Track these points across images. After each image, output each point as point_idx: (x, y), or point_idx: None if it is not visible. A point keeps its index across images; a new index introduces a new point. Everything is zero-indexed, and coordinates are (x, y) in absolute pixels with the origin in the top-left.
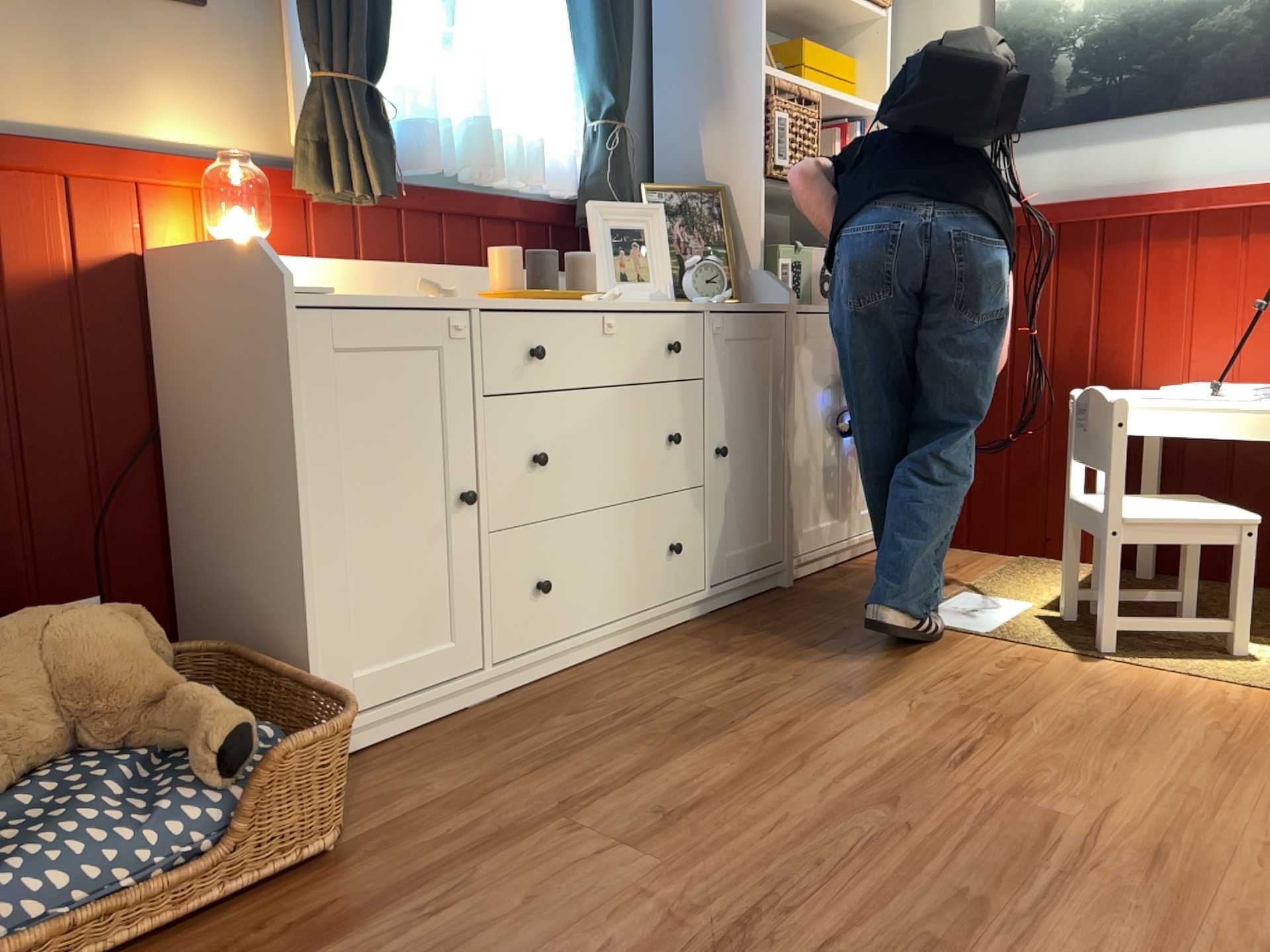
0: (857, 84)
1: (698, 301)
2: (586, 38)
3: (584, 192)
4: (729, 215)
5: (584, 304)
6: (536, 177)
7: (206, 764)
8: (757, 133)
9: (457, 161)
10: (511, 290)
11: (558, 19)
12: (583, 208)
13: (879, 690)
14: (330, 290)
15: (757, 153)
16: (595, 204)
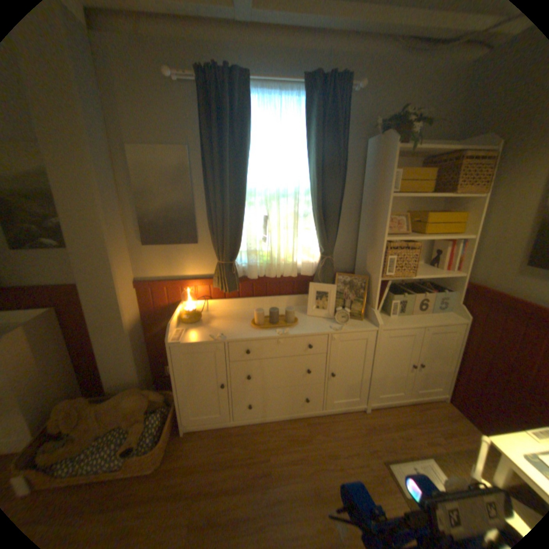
0: (468, 222)
1: (330, 328)
2: (317, 229)
3: (315, 274)
4: (370, 285)
5: (272, 335)
6: (292, 275)
7: (119, 454)
8: (380, 262)
9: (266, 271)
10: (256, 324)
11: (310, 222)
12: (314, 279)
13: (327, 505)
14: (180, 341)
15: (380, 269)
16: (316, 280)
